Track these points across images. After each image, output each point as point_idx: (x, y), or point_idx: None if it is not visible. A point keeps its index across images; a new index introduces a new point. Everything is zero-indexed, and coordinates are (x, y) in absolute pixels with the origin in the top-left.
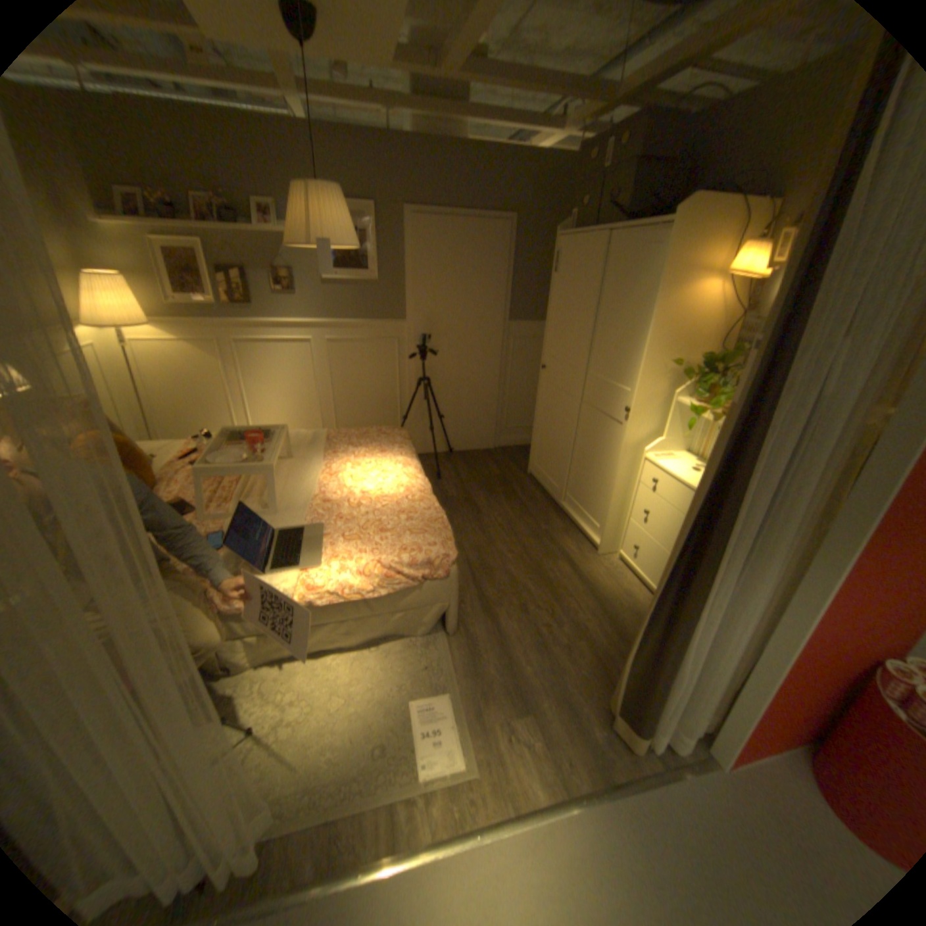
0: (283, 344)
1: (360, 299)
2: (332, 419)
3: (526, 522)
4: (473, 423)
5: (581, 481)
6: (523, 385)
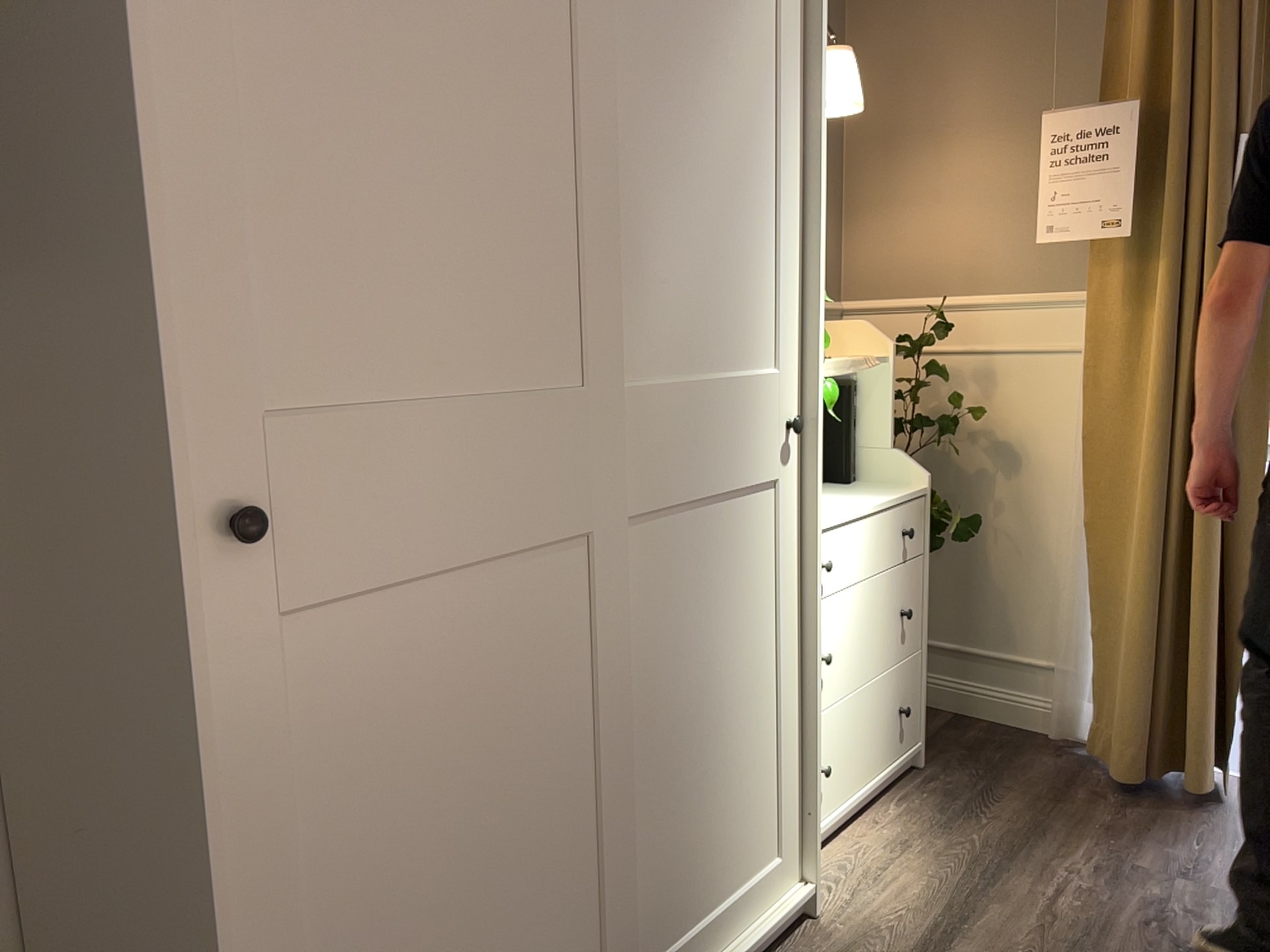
0: None
1: None
2: None
3: None
4: None
5: (682, 824)
6: None
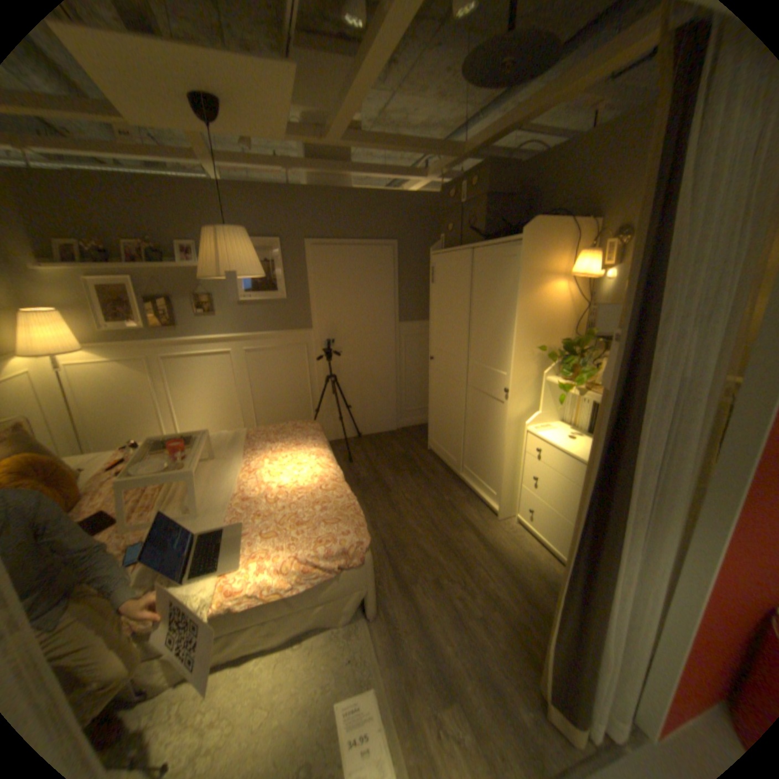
0: (206, 357)
1: (272, 315)
2: (253, 417)
3: (431, 495)
4: (377, 409)
5: (475, 454)
6: (416, 373)
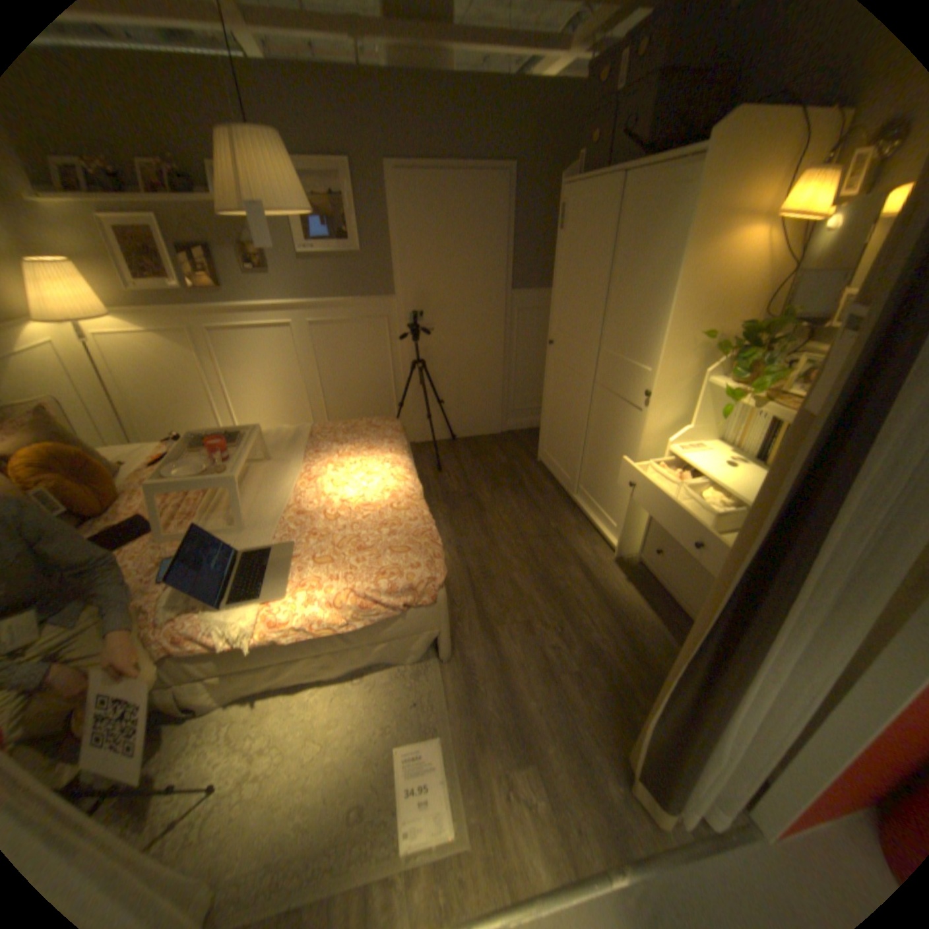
0: (261, 331)
1: (341, 274)
2: (322, 409)
3: (534, 520)
4: (477, 407)
5: (595, 474)
6: (530, 362)
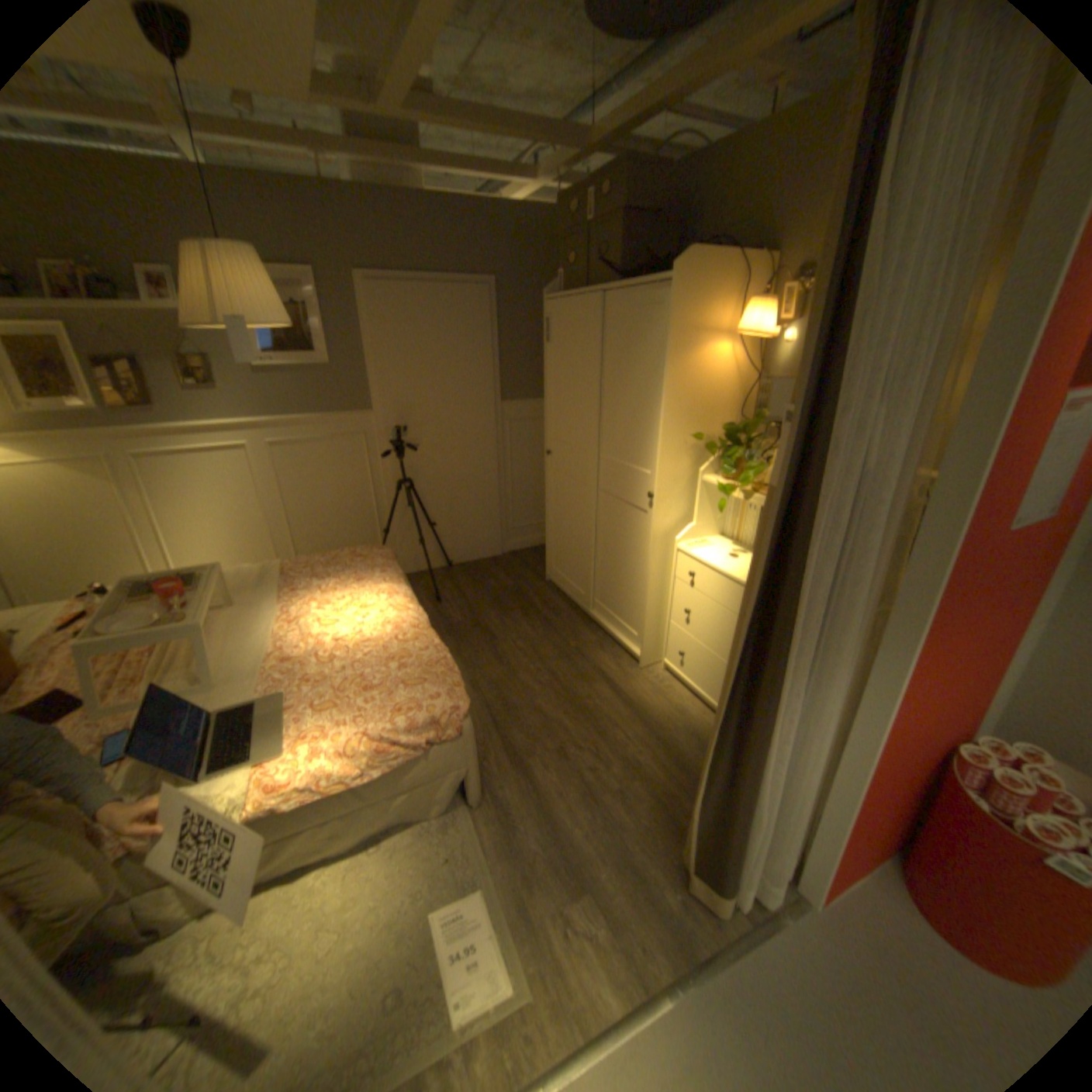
0: (207, 454)
1: (309, 389)
2: (289, 543)
3: (551, 641)
4: (474, 527)
5: (609, 583)
6: (527, 475)
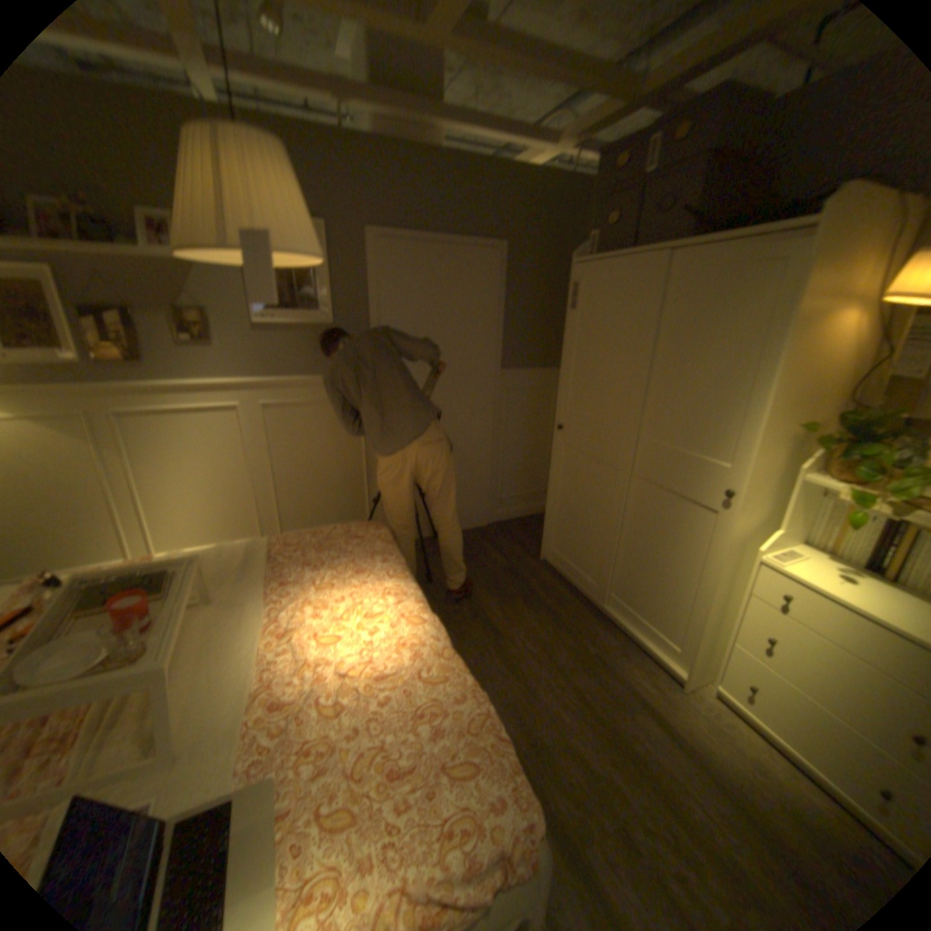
0: (196, 413)
1: (309, 348)
2: (273, 509)
3: (566, 645)
4: (462, 496)
5: (637, 582)
6: (518, 445)
